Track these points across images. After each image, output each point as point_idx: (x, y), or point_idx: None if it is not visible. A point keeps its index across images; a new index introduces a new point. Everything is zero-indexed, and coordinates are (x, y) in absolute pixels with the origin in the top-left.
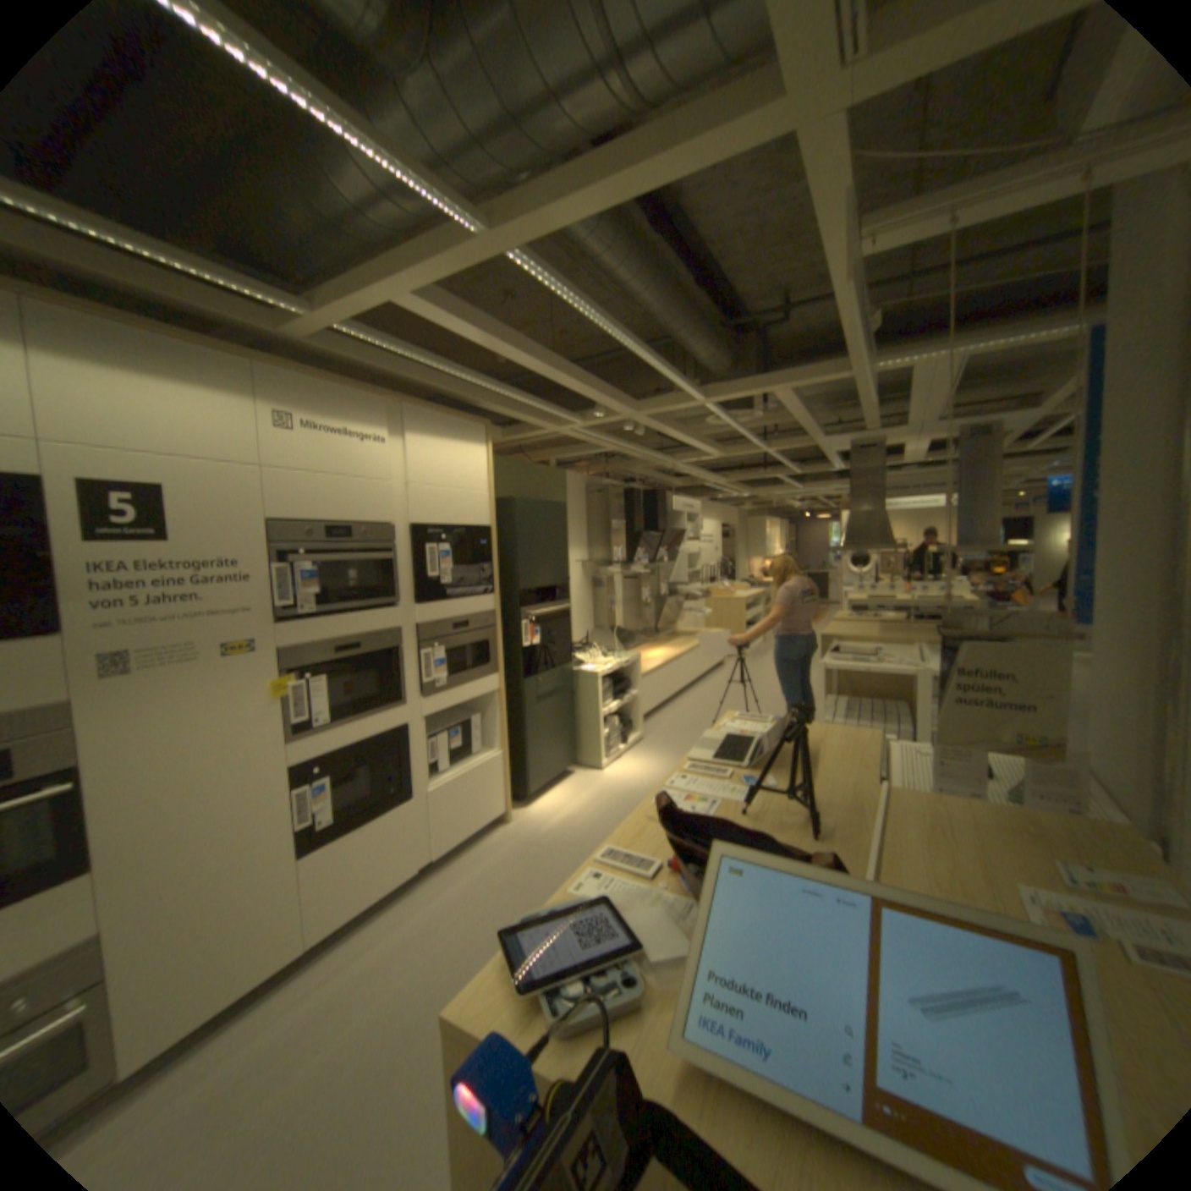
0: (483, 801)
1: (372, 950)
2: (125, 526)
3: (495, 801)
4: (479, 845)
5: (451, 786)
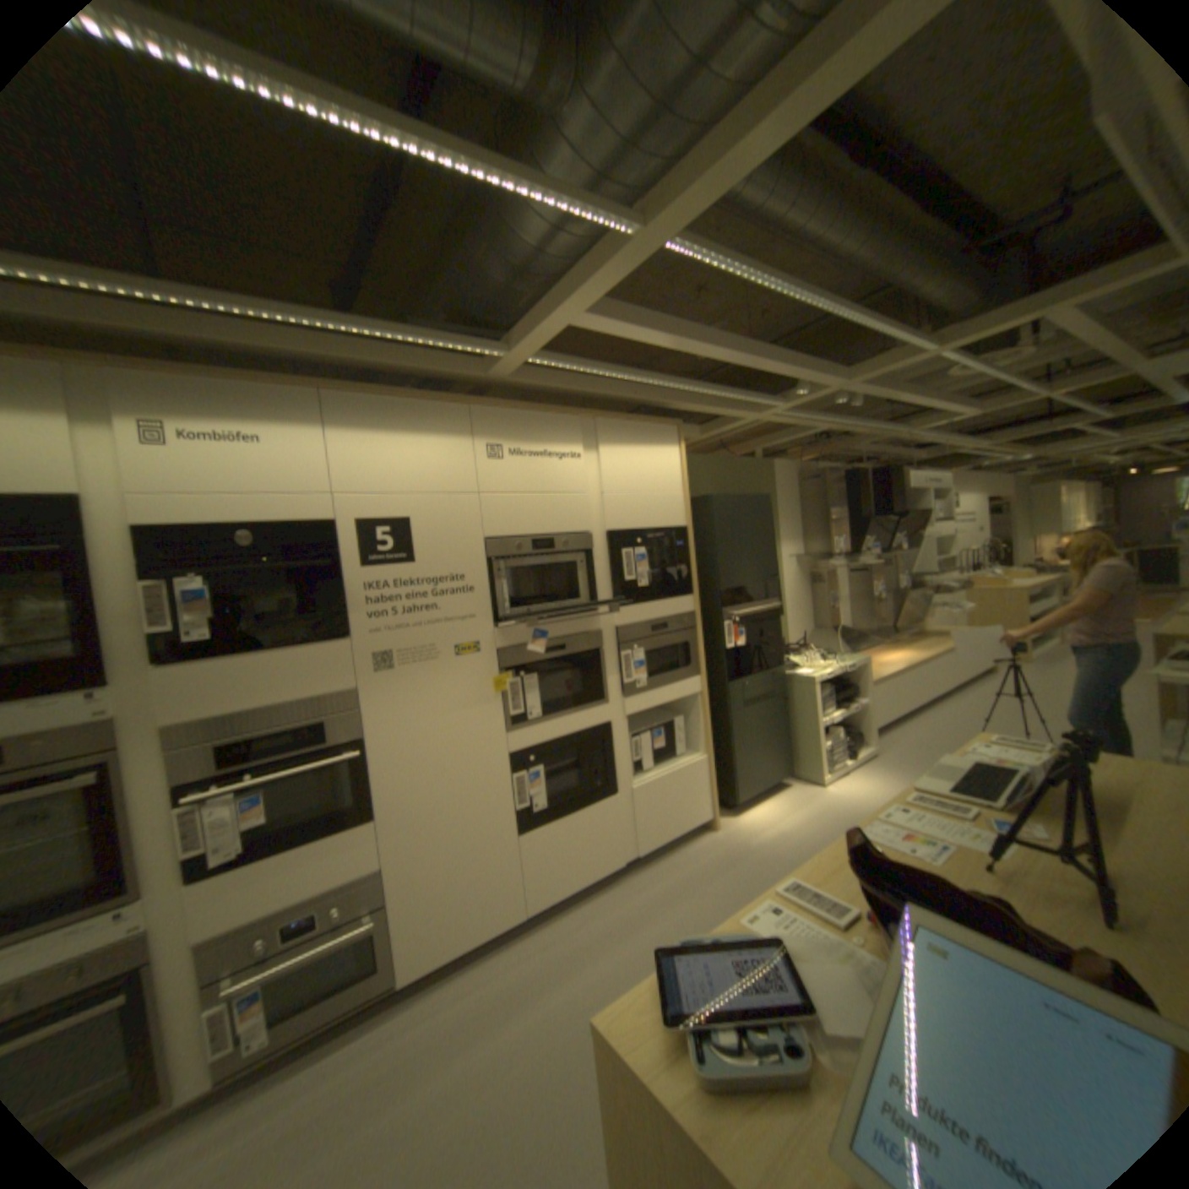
0: (689, 804)
1: (583, 931)
2: (386, 552)
3: (702, 806)
4: (686, 848)
5: (655, 785)
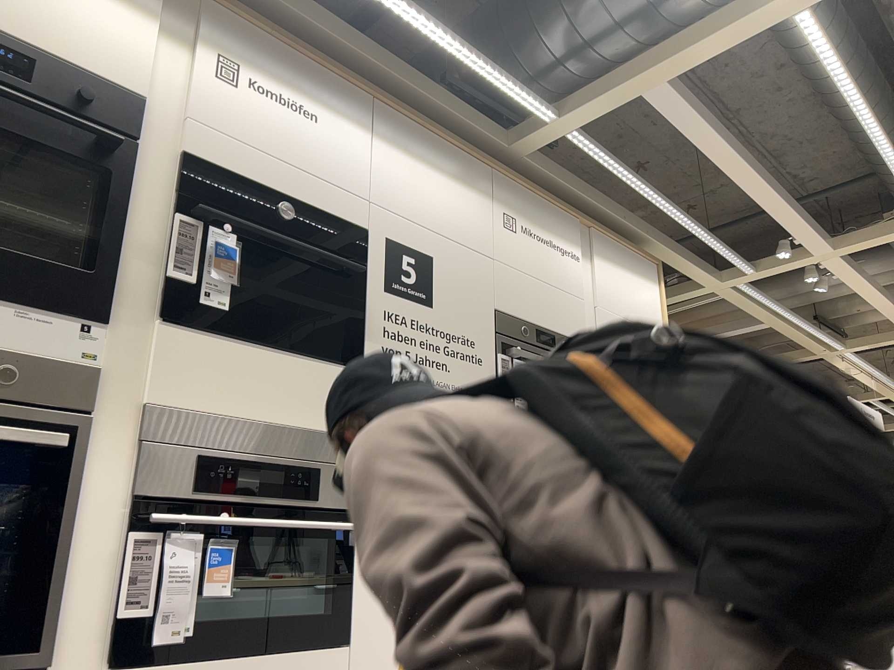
0: None
1: None
2: (409, 286)
3: None
4: None
5: None
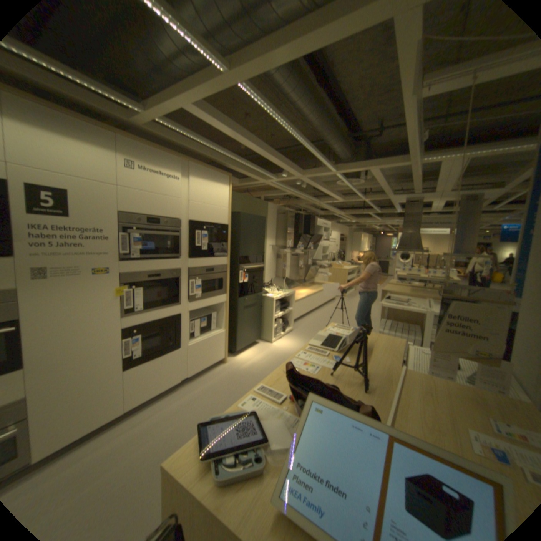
0: (214, 352)
1: (155, 415)
2: (48, 208)
3: (220, 352)
4: (211, 372)
5: (199, 344)
